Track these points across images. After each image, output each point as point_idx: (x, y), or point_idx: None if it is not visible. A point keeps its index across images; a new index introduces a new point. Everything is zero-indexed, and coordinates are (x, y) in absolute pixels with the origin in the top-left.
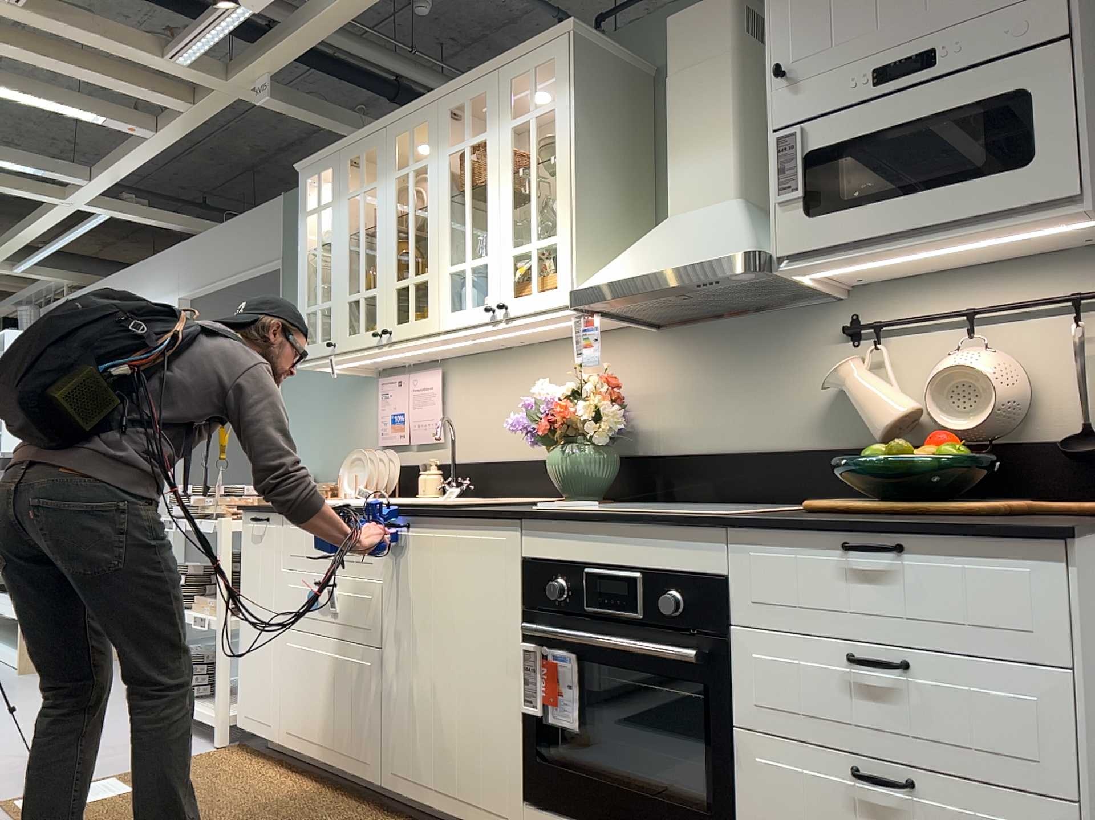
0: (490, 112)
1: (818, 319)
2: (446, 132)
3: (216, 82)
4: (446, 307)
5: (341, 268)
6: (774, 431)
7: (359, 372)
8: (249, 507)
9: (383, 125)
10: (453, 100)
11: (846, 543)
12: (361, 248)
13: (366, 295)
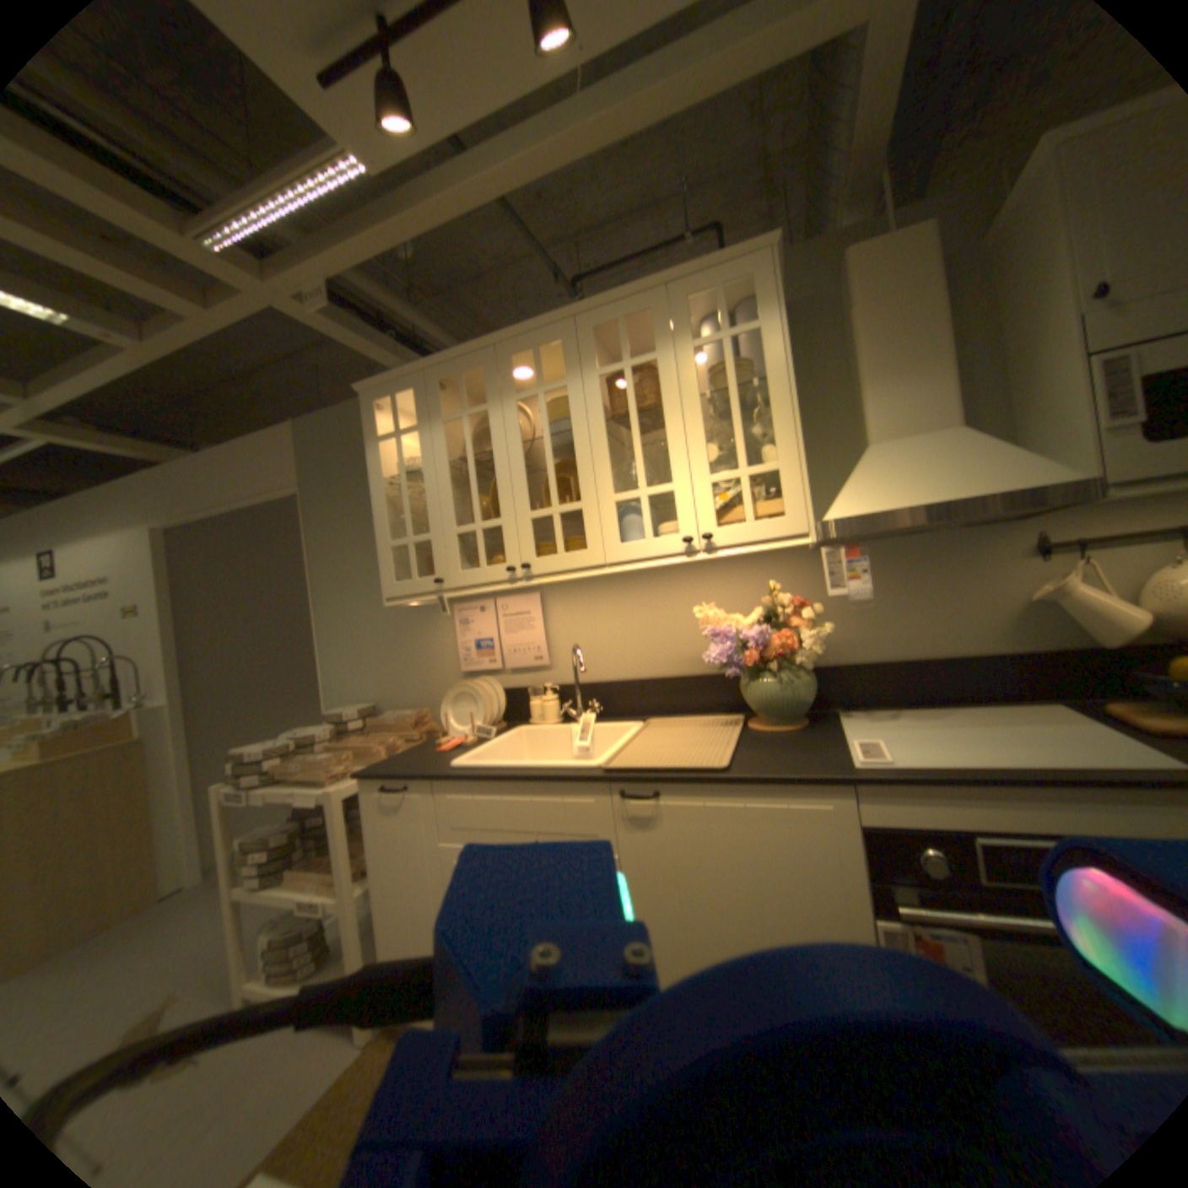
0: (659, 327)
1: (1003, 537)
2: (591, 349)
3: (246, 275)
4: (615, 538)
5: (441, 497)
6: (962, 639)
7: (436, 601)
8: (373, 777)
9: (491, 340)
10: (599, 313)
11: None
12: (472, 475)
13: (487, 526)
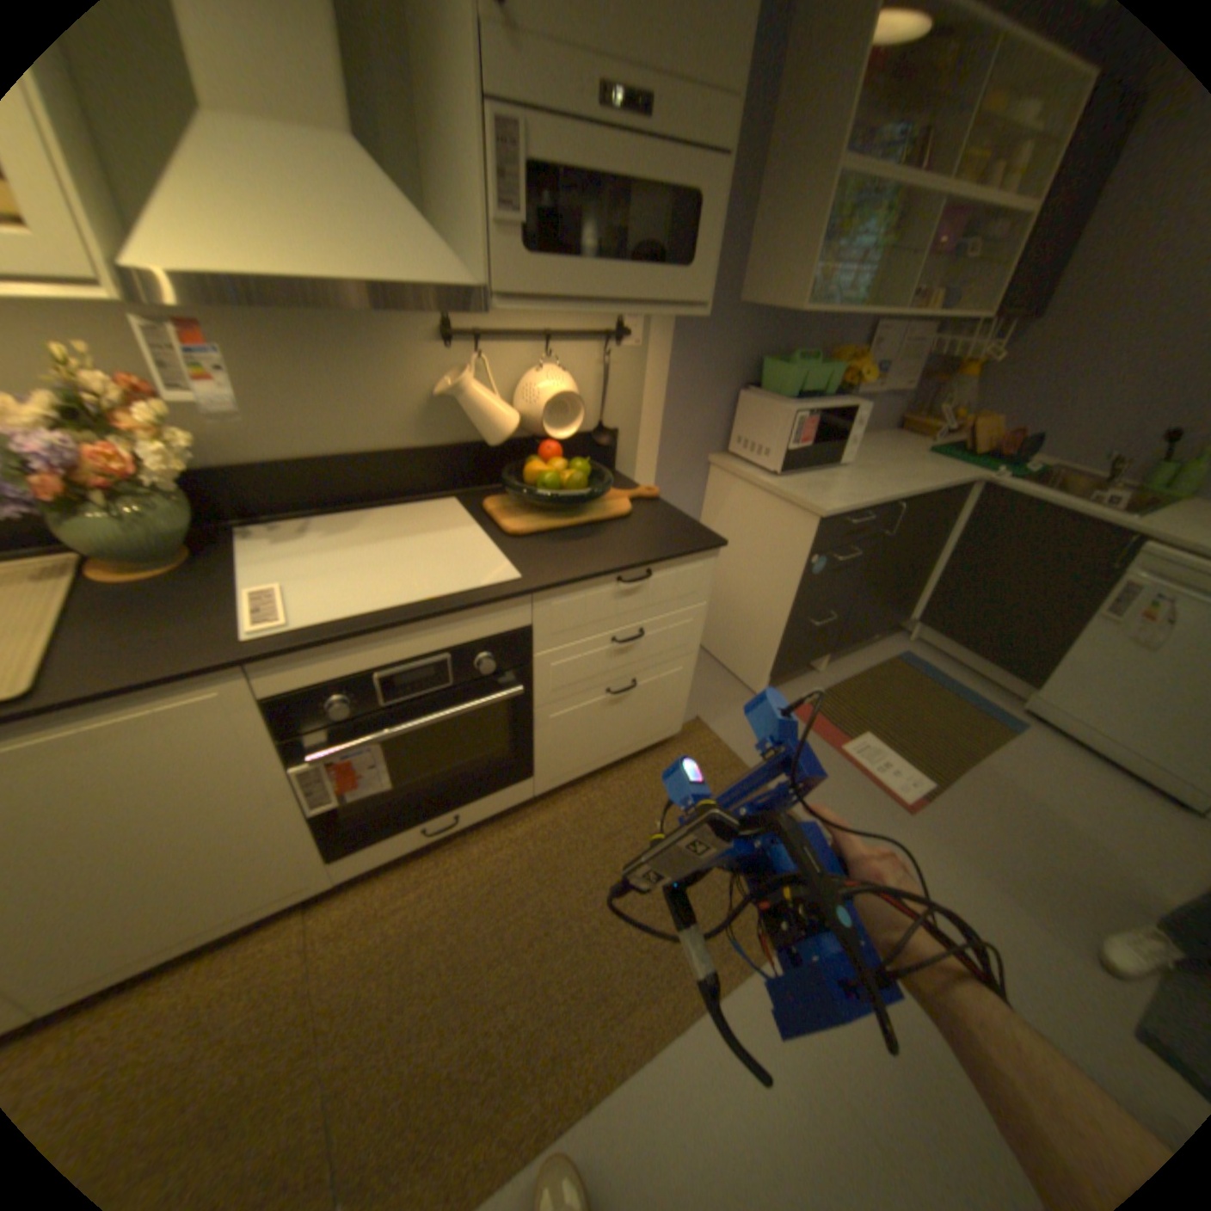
0: None
1: (410, 315)
2: None
3: None
4: None
5: None
6: (373, 434)
7: None
8: None
9: None
10: None
11: (618, 579)
12: None
13: None
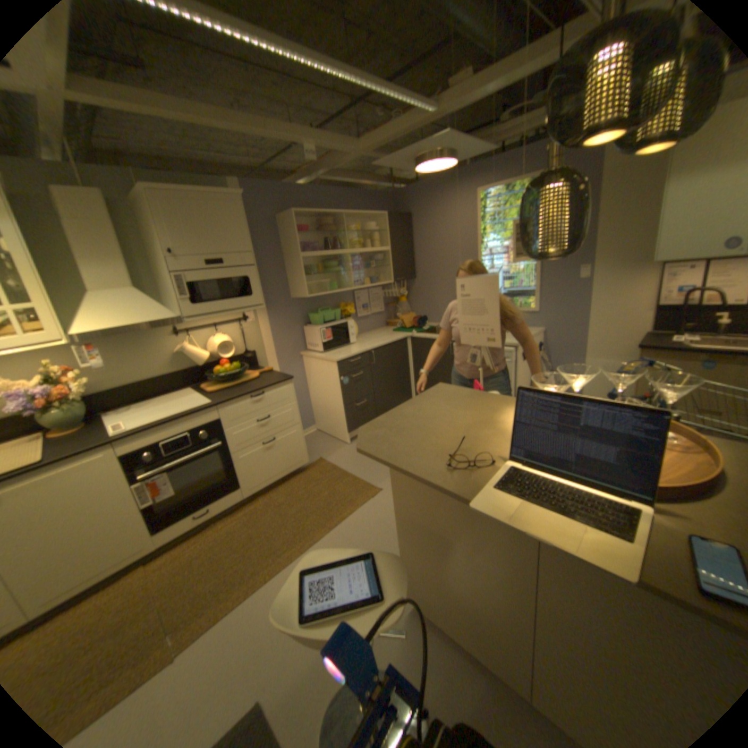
0: None
1: (159, 330)
2: None
3: None
4: None
5: None
6: (151, 372)
7: None
8: None
9: None
10: None
11: (250, 398)
12: None
13: None
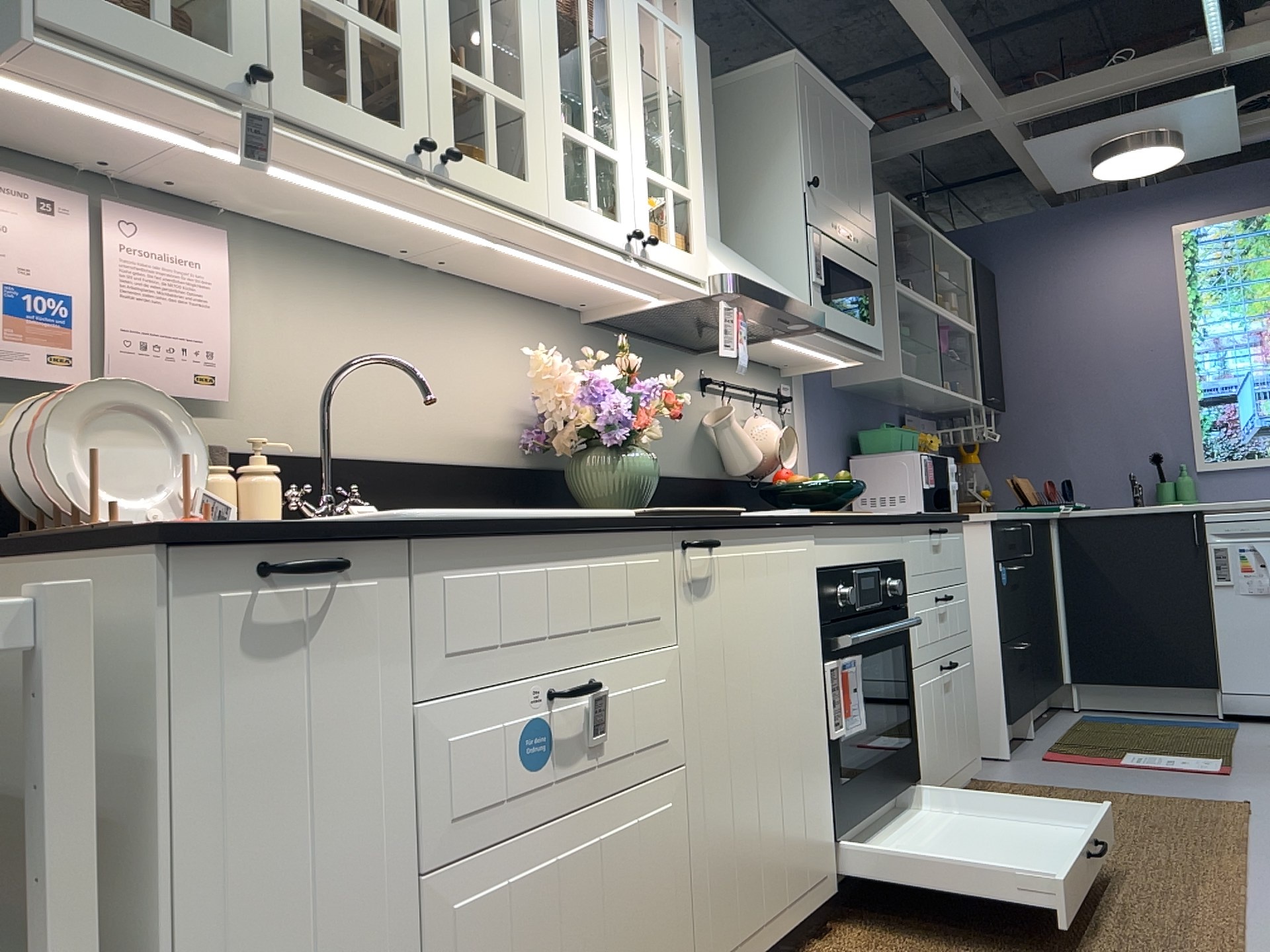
0: None
1: (690, 365)
2: None
3: None
4: (561, 187)
5: None
6: (670, 459)
7: None
8: (249, 529)
9: None
10: None
11: (932, 530)
12: None
13: (373, 31)
